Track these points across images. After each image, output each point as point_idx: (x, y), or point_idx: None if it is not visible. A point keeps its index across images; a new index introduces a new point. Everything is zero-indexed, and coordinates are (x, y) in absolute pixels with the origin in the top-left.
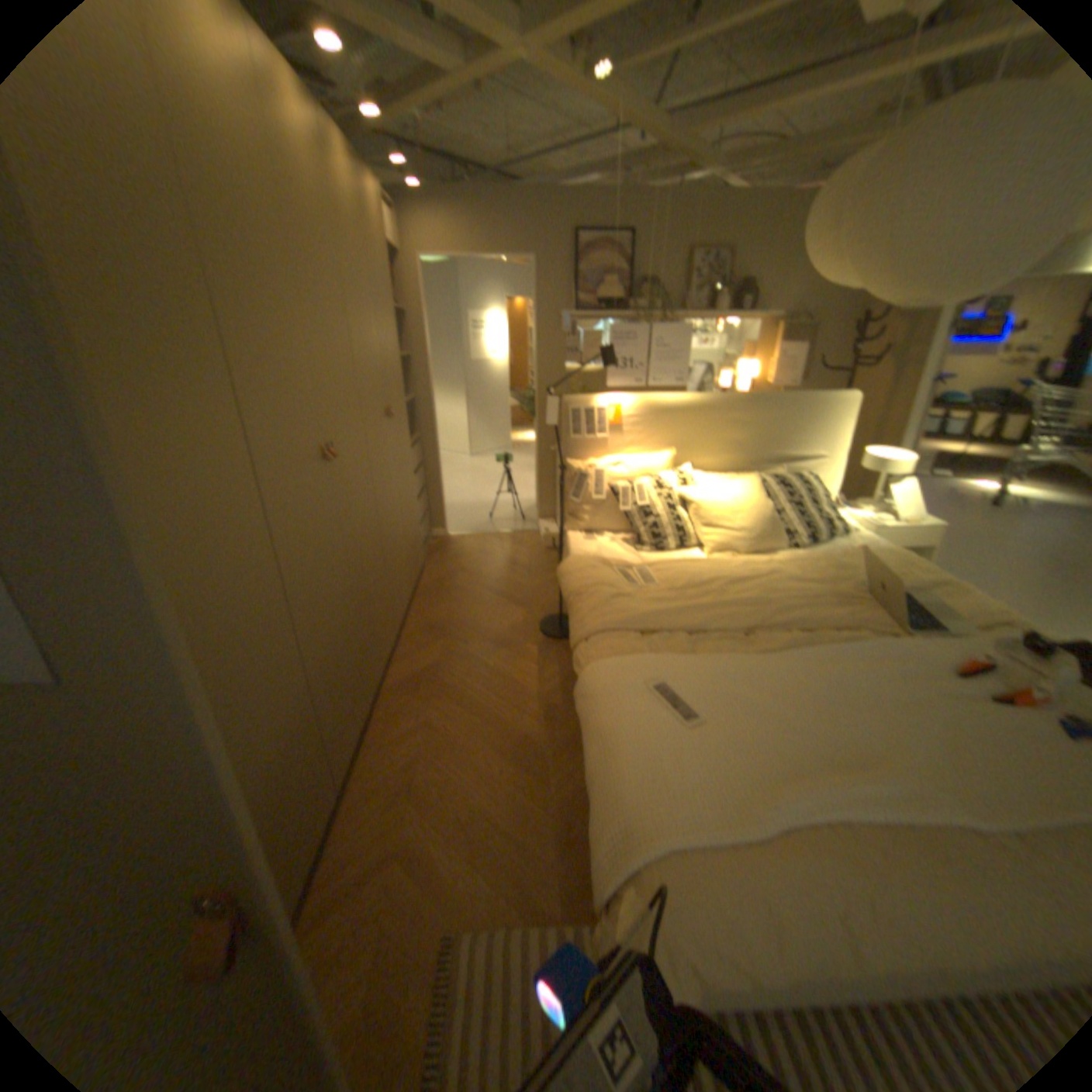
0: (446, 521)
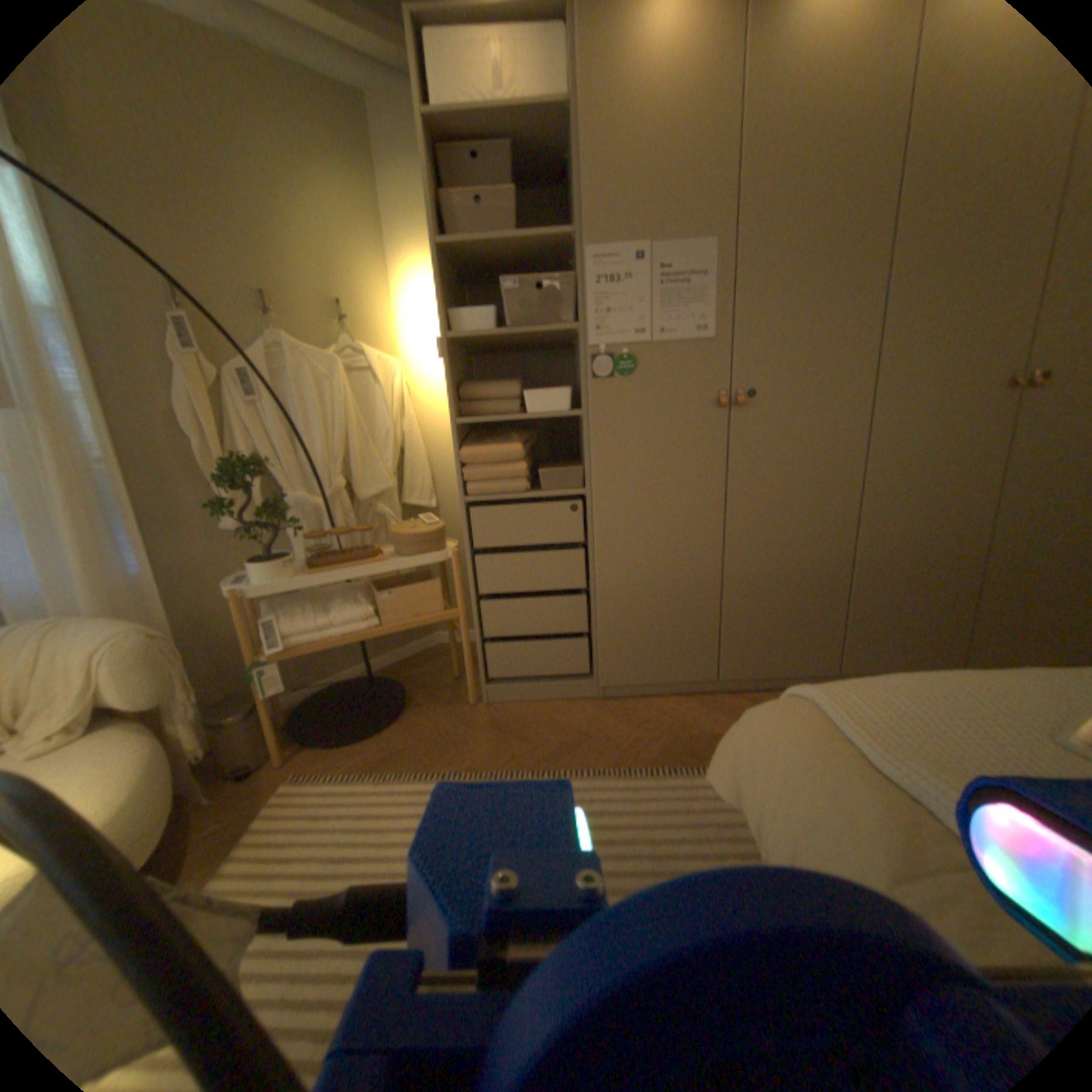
0: None
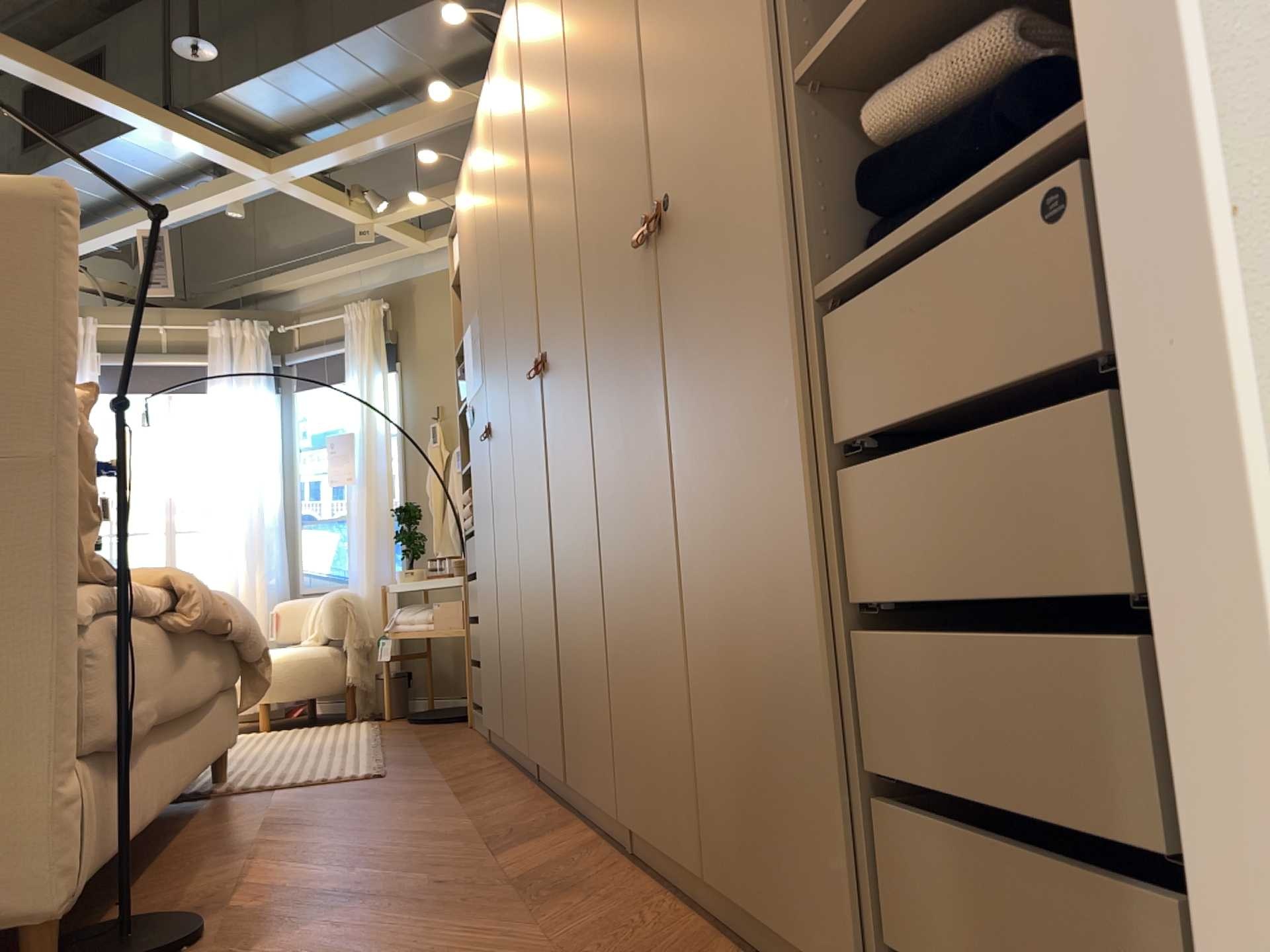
0: None
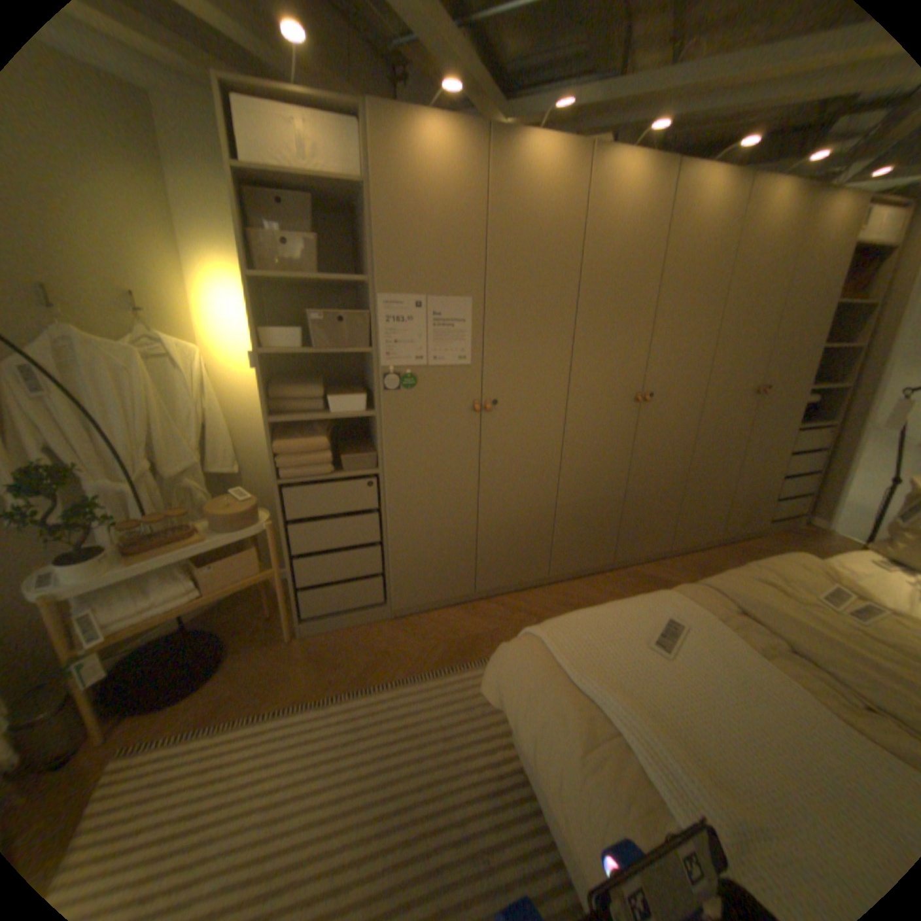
0: (840, 521)
